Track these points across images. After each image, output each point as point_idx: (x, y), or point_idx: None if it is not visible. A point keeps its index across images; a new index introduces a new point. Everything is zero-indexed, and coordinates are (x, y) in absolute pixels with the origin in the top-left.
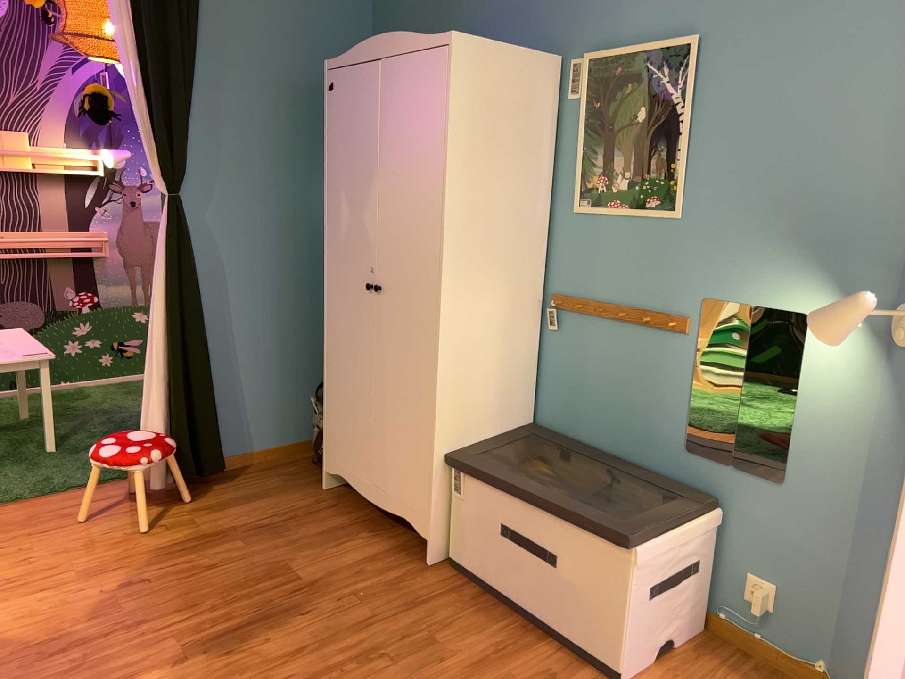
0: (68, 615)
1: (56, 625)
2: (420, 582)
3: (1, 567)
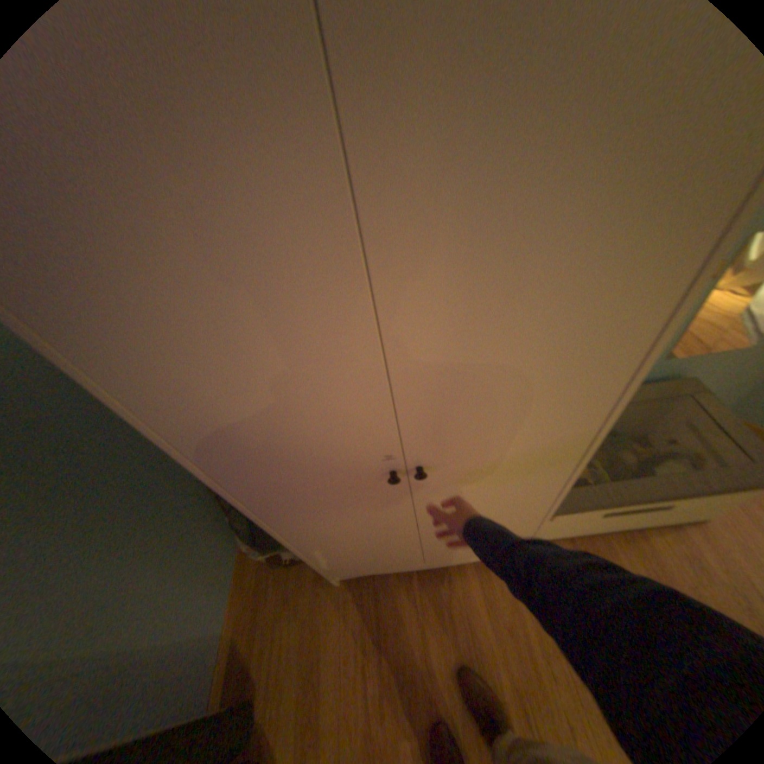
0: None
1: None
2: None
3: None
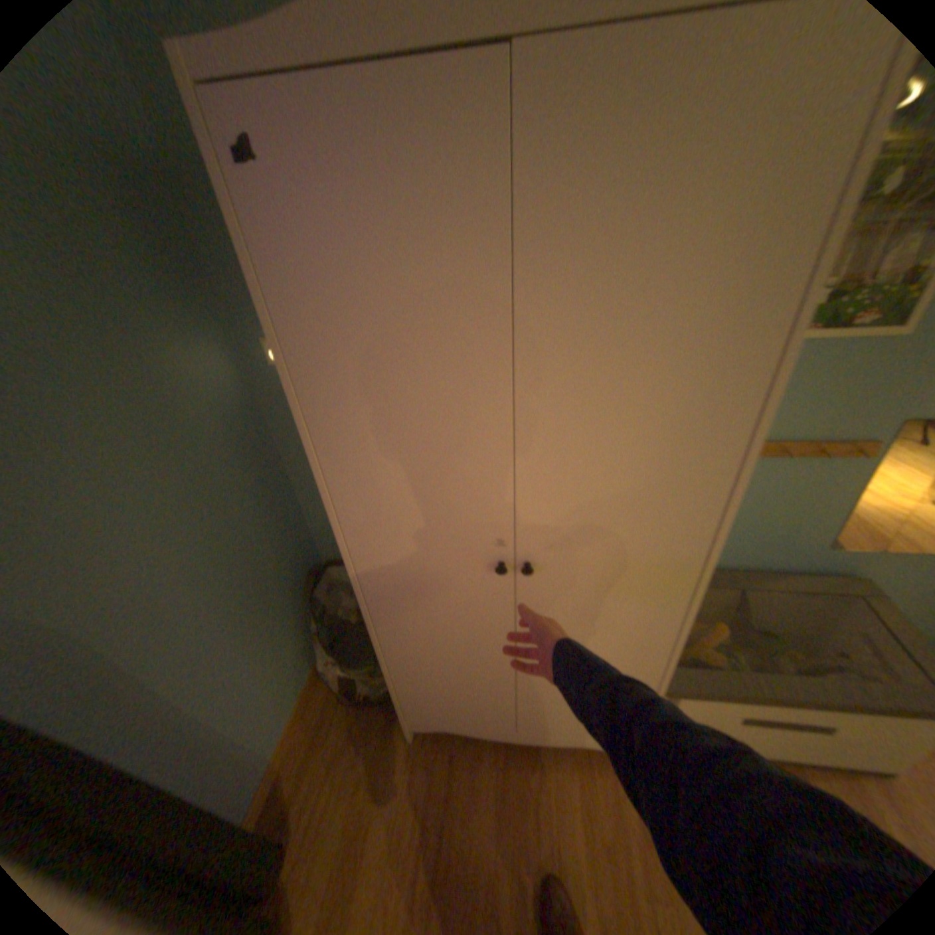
0: None
1: None
2: None
3: None
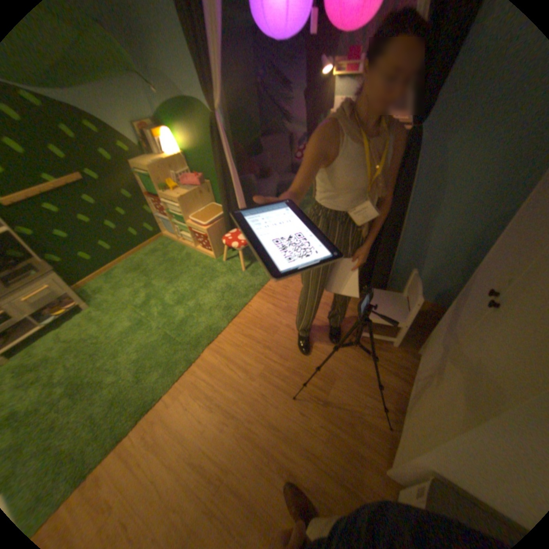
0: (263, 323)
1: (257, 324)
2: (364, 478)
3: (278, 284)
